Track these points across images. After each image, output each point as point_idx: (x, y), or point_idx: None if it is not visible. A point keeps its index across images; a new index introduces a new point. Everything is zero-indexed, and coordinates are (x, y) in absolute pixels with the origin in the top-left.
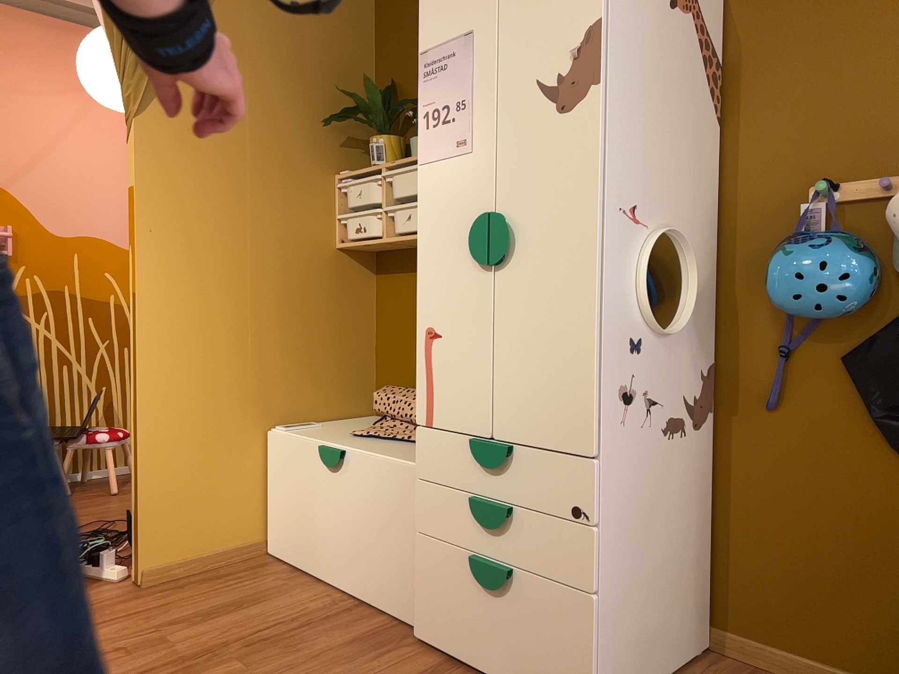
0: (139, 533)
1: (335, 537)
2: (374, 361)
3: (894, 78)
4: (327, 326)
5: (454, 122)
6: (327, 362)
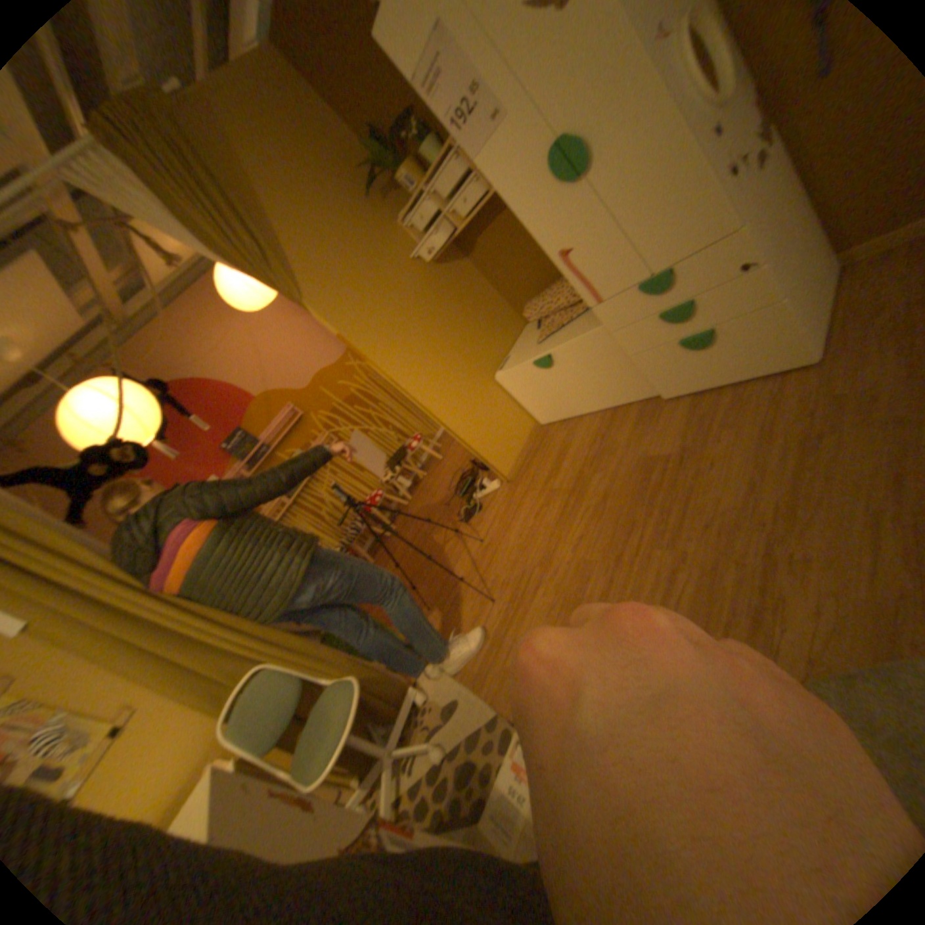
0: (491, 463)
1: (576, 391)
2: (502, 297)
3: None
4: (469, 304)
5: (477, 103)
6: (485, 321)
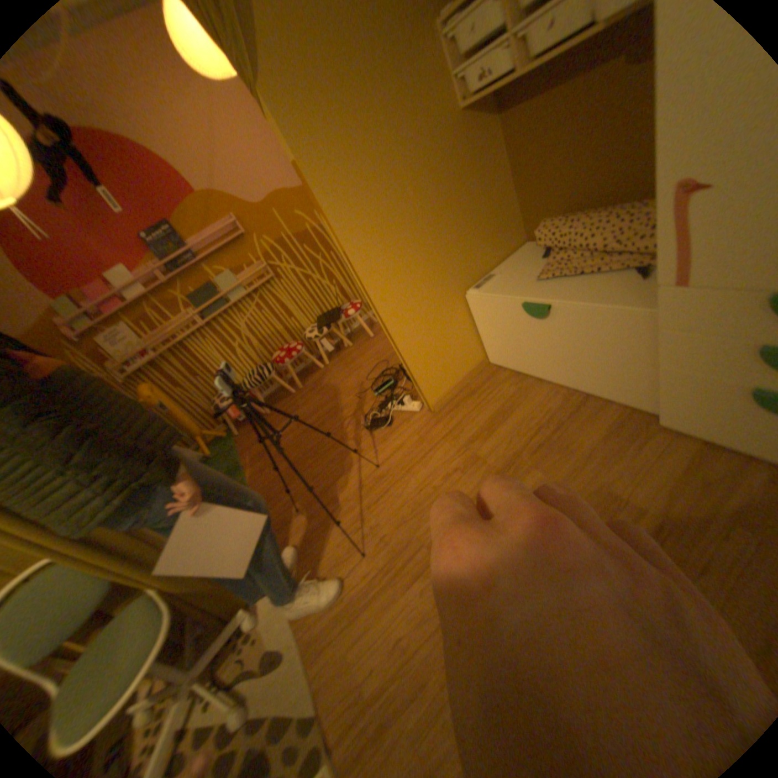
0: (421, 388)
1: (552, 356)
2: (516, 196)
3: None
4: (476, 189)
5: None
6: (485, 219)
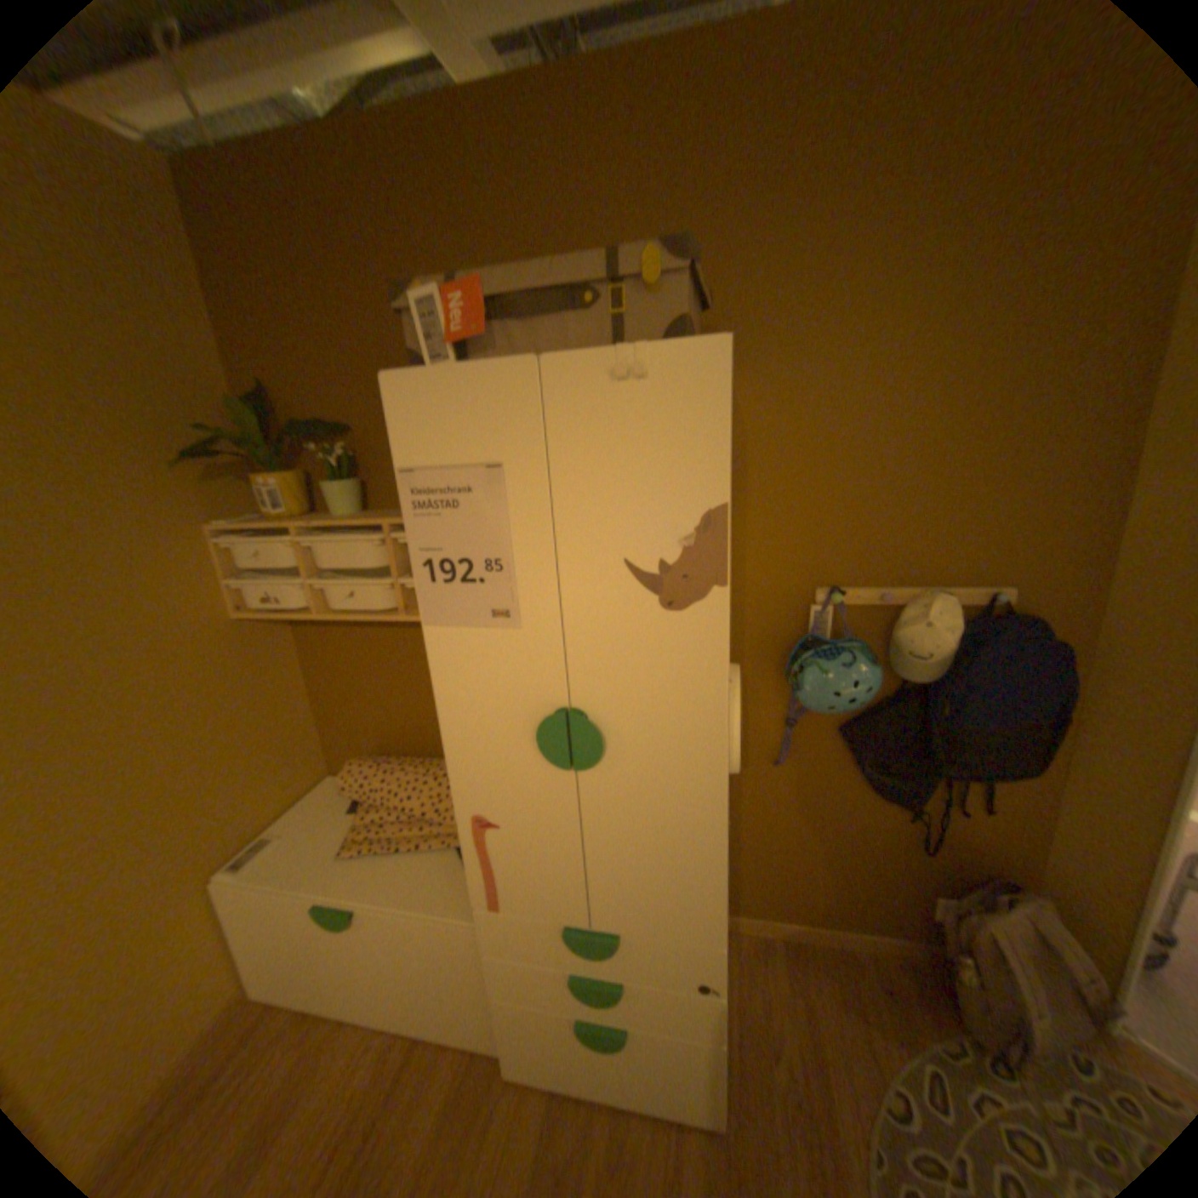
0: None
1: (359, 986)
2: (313, 720)
3: (896, 498)
4: (247, 717)
5: (484, 583)
6: (259, 756)
